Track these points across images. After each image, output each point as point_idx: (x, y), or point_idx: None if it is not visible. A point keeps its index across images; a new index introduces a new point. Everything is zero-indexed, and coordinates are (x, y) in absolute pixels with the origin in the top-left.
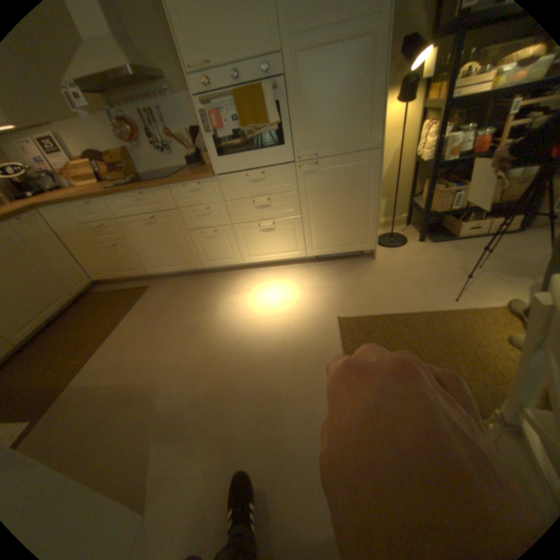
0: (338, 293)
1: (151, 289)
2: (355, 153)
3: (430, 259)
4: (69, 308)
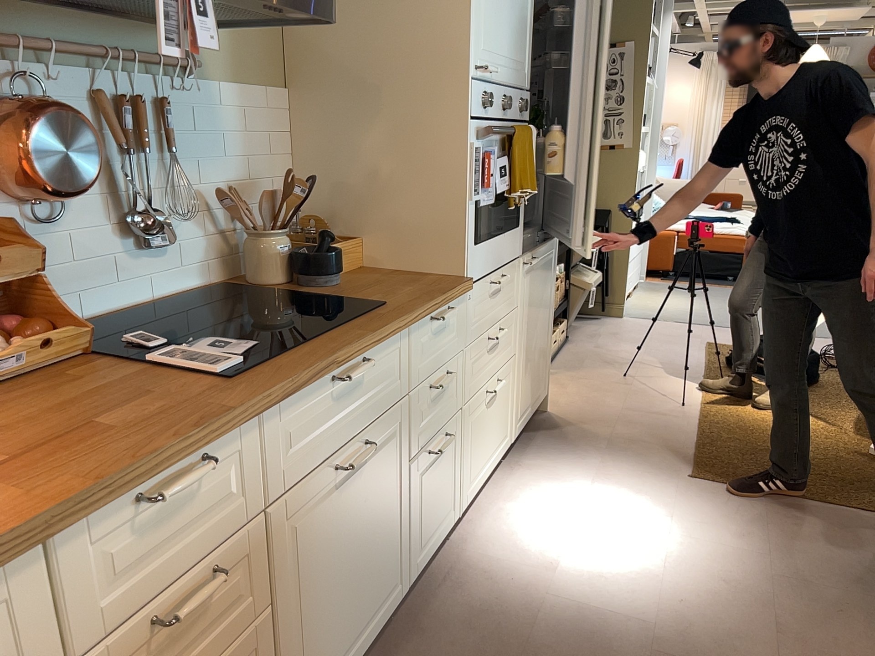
0: (625, 461)
1: None
2: (549, 244)
3: (582, 387)
4: None
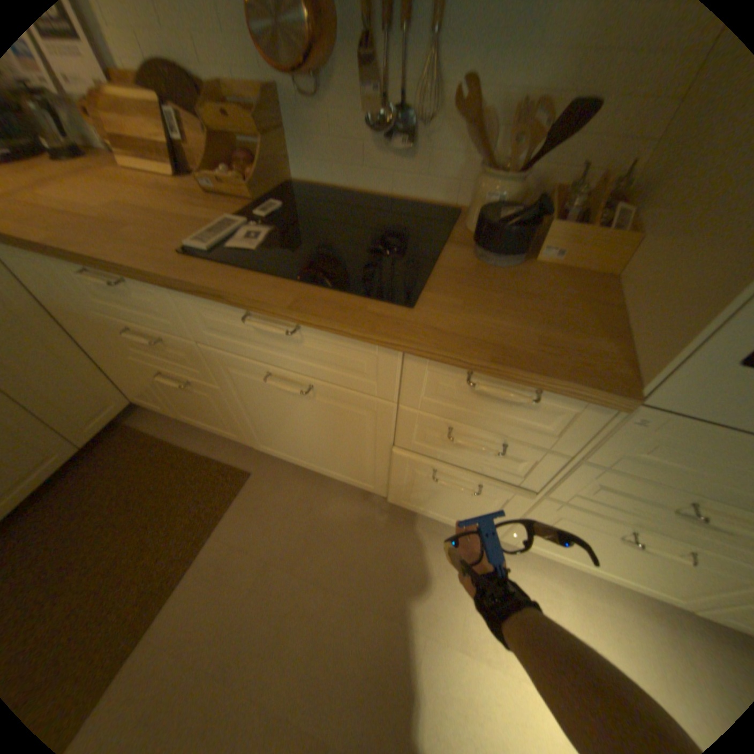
0: None
1: (252, 494)
2: None
3: None
4: (69, 469)
